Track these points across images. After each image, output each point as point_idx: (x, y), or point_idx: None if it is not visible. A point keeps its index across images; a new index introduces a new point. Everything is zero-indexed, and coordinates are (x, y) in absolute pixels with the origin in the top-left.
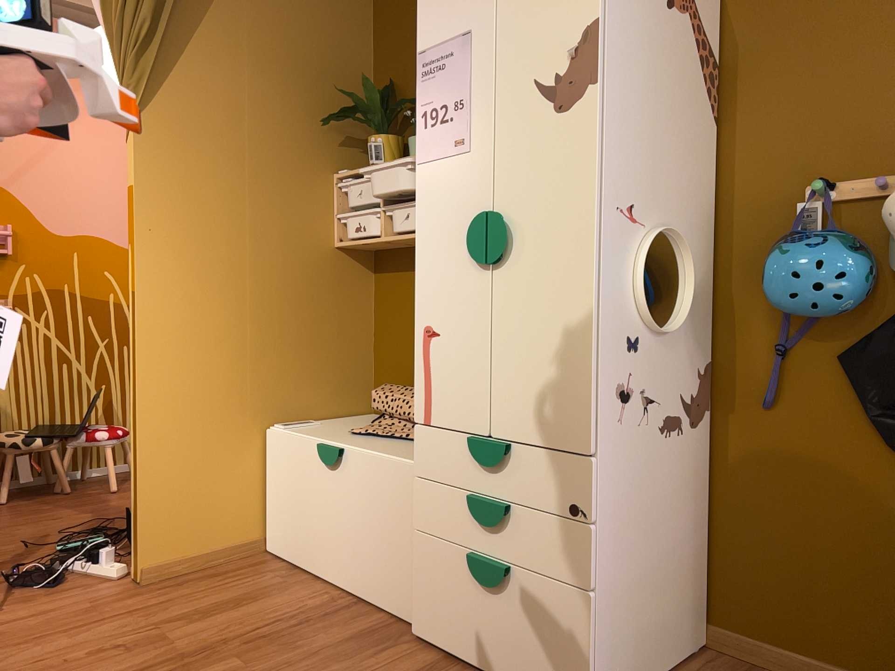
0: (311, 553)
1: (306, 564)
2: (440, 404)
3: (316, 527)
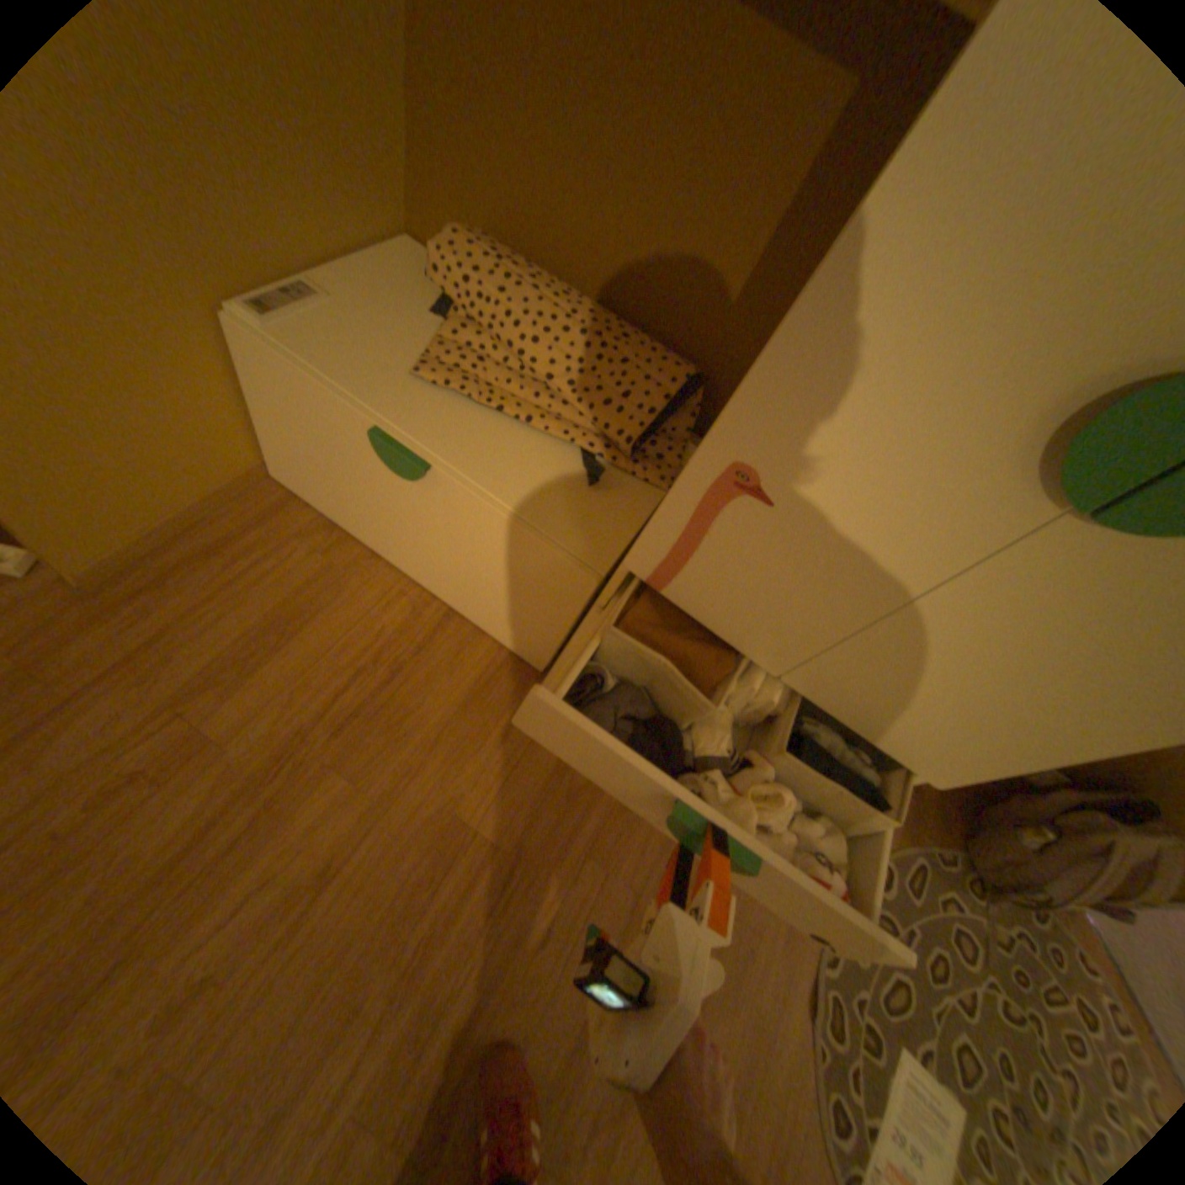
0: (364, 529)
1: (355, 533)
2: (701, 589)
3: (372, 513)
